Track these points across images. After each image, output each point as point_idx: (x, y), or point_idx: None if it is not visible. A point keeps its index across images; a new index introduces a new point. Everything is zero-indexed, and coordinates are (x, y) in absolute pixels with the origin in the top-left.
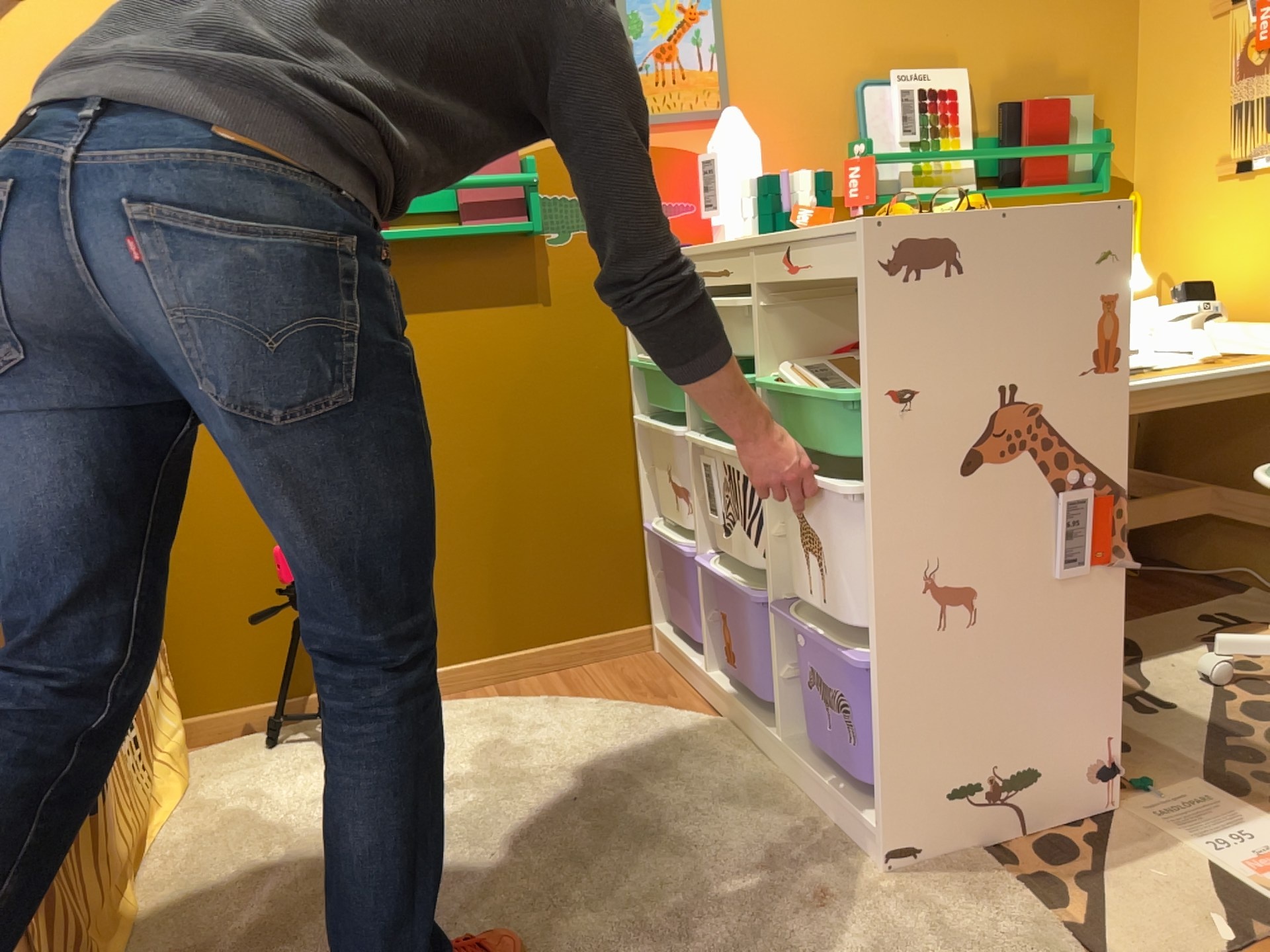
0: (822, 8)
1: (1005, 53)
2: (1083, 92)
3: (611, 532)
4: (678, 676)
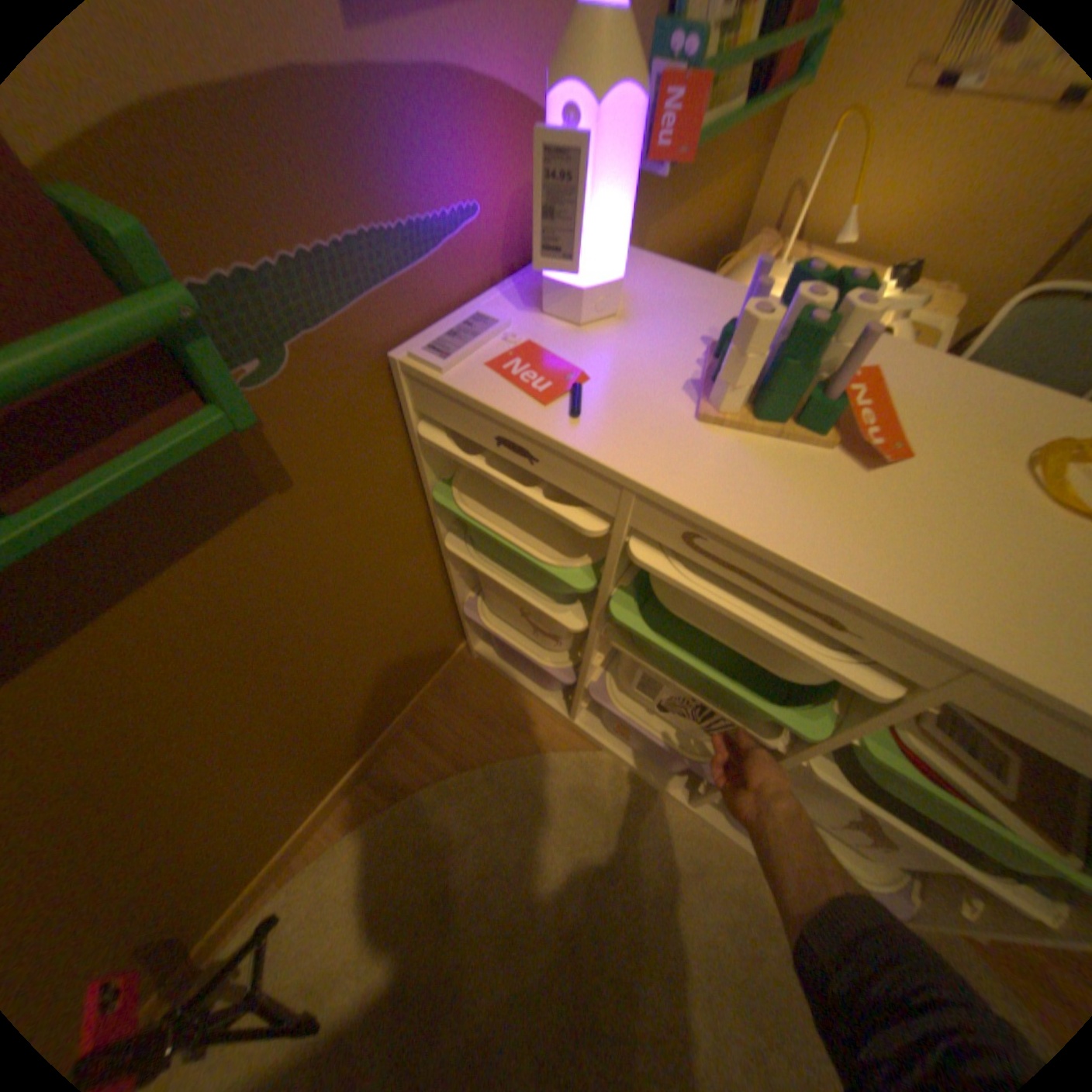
0: None
1: None
2: None
3: (428, 624)
4: (518, 692)
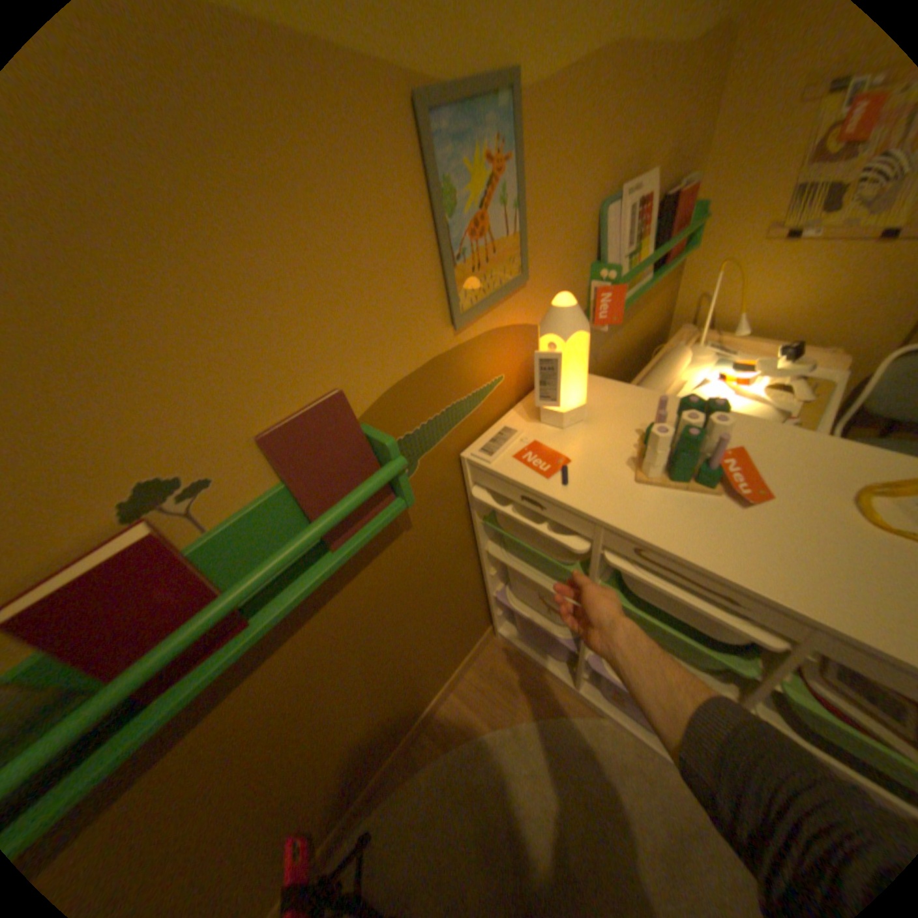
0: (590, 121)
1: (672, 141)
2: (695, 166)
3: (469, 611)
4: (533, 668)
